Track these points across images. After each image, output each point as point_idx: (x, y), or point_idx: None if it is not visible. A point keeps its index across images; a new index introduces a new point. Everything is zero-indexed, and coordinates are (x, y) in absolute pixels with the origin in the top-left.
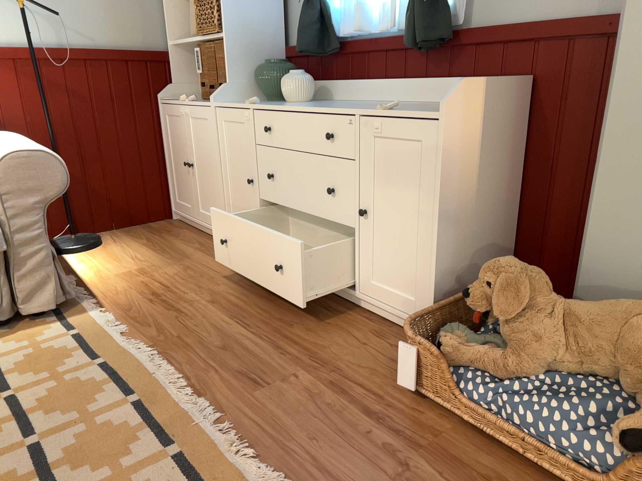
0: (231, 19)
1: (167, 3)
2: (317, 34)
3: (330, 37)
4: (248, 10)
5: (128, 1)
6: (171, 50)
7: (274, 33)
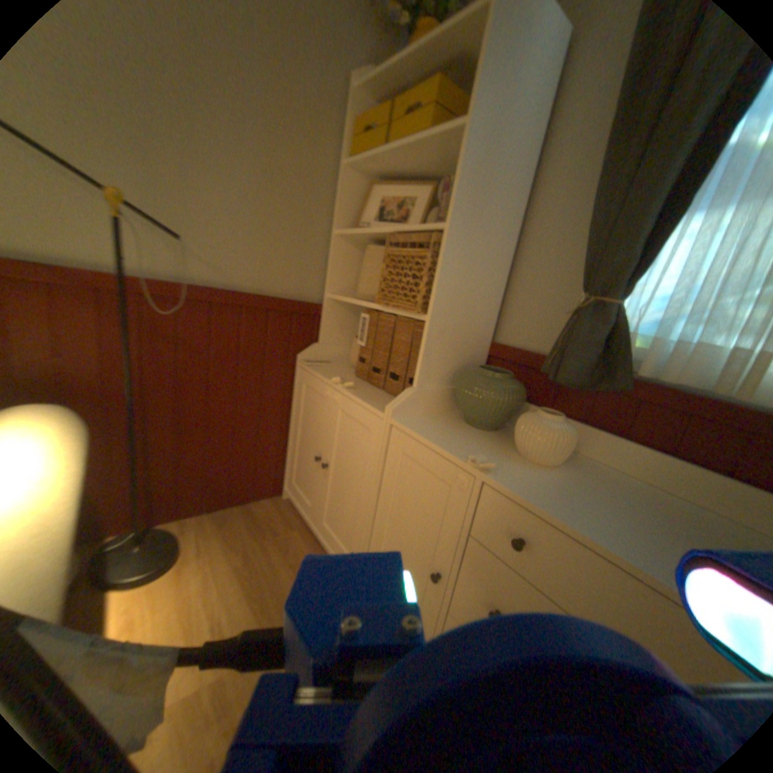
0: (447, 296)
1: (336, 243)
2: (604, 359)
3: (619, 366)
4: (470, 285)
5: (287, 231)
6: (328, 301)
7: (489, 320)
